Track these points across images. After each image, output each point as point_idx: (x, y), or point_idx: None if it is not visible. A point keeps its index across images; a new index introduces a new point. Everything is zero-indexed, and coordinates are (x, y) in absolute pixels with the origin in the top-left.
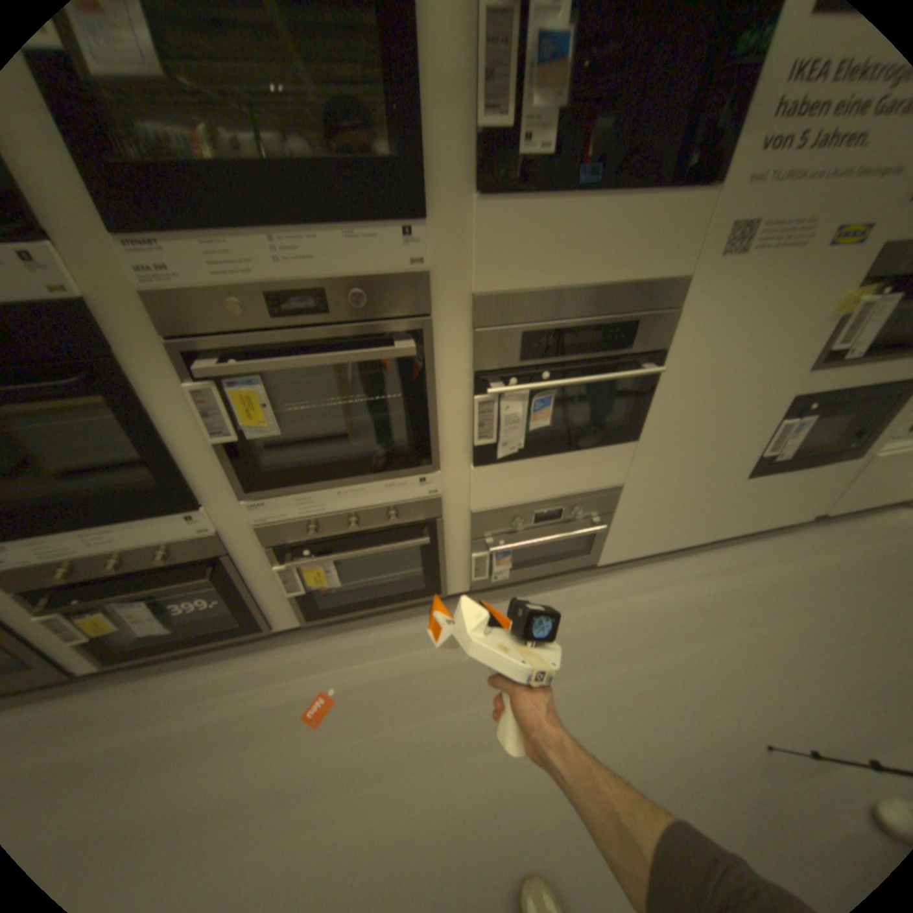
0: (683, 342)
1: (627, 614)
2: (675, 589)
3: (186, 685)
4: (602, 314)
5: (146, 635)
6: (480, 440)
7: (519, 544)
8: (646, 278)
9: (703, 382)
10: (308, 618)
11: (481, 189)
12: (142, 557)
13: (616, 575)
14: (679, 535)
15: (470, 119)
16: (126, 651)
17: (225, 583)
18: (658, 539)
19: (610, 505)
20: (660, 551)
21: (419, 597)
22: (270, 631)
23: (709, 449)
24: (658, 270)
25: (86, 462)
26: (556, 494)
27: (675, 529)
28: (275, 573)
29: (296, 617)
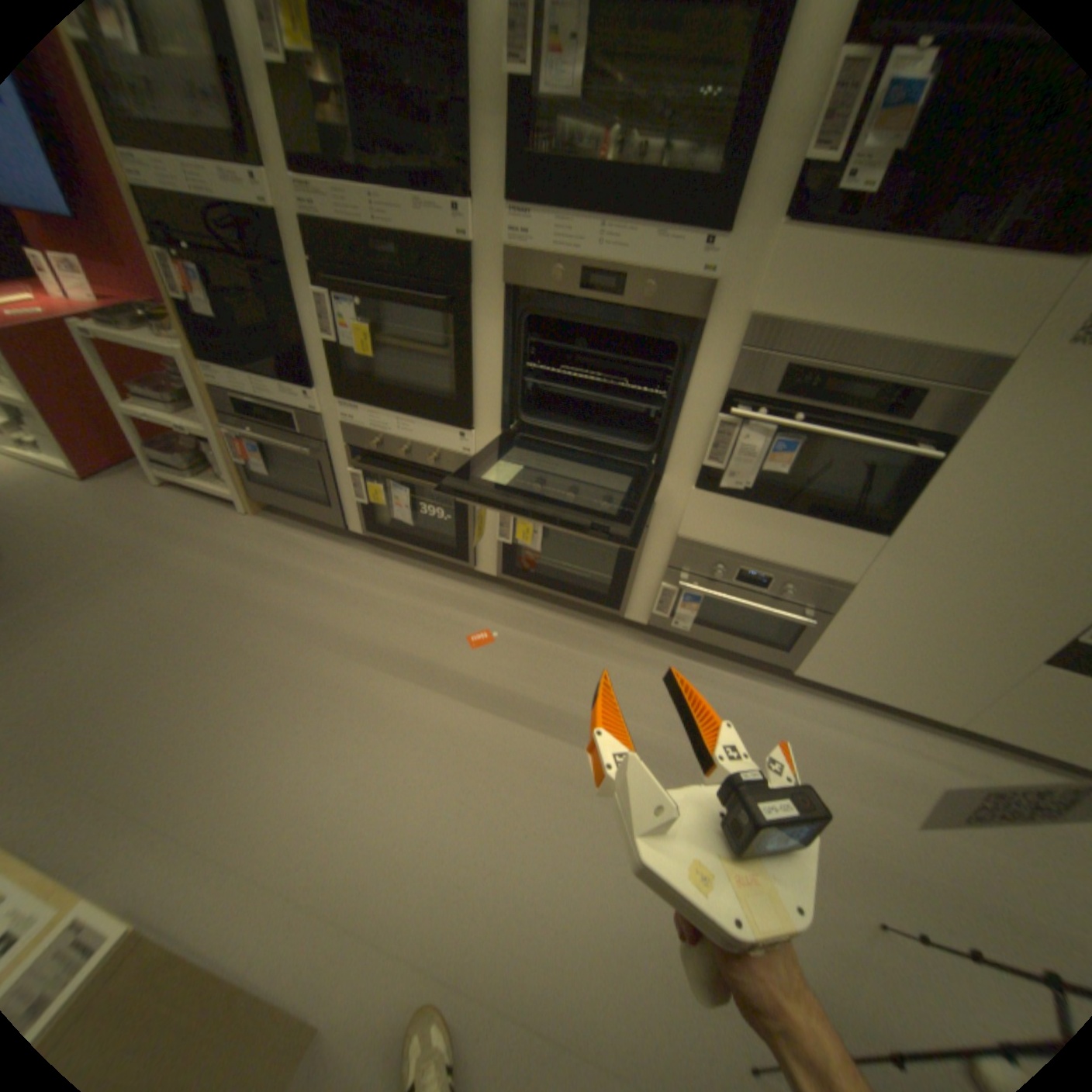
0: (986, 436)
1: (802, 737)
2: (881, 749)
3: (405, 577)
4: (884, 371)
5: (399, 522)
6: (710, 463)
7: (712, 593)
8: (956, 347)
9: (1003, 497)
10: (505, 573)
11: (789, 217)
12: (424, 455)
13: (816, 701)
14: (918, 693)
15: (801, 154)
16: (383, 529)
17: (463, 506)
18: (886, 683)
19: (832, 603)
20: (884, 701)
21: (600, 610)
22: (474, 570)
23: (993, 593)
24: (970, 339)
25: (422, 370)
26: (772, 560)
27: (914, 682)
28: (498, 516)
29: (497, 568)
